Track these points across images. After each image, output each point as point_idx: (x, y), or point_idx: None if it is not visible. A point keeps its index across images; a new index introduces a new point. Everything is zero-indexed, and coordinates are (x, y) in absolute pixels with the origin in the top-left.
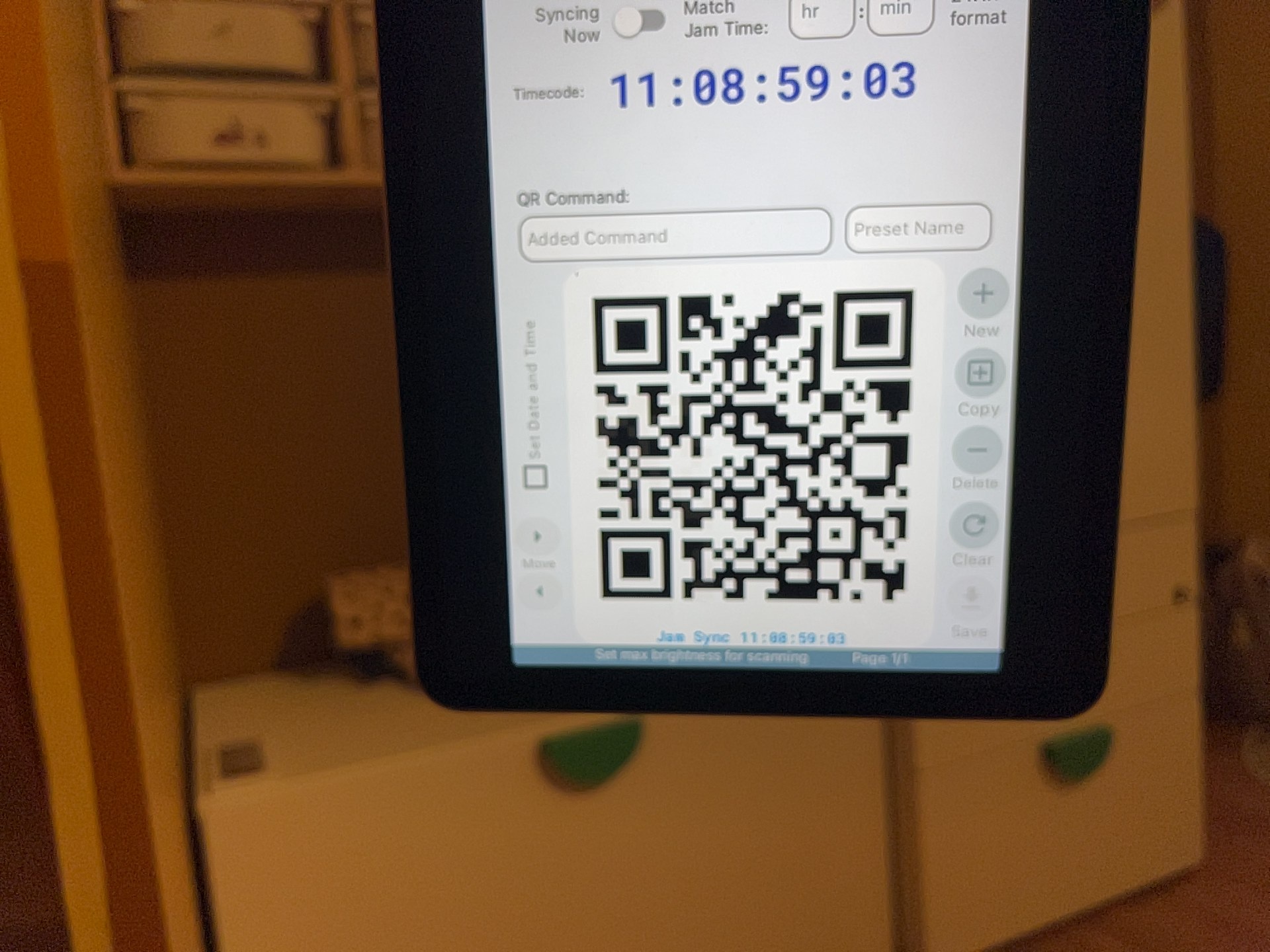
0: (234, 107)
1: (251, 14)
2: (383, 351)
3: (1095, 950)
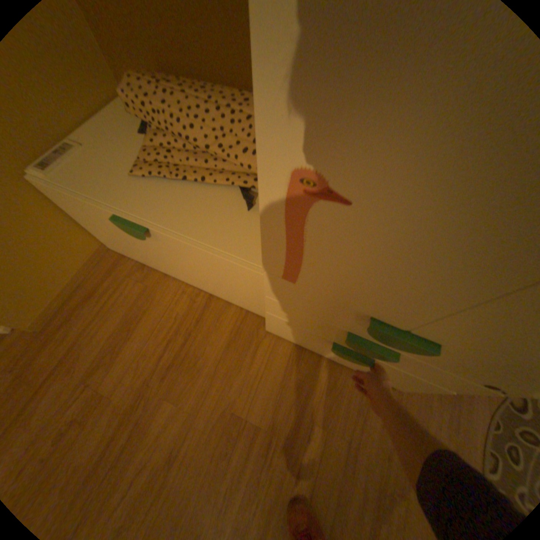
0: None
1: None
2: None
3: (318, 367)
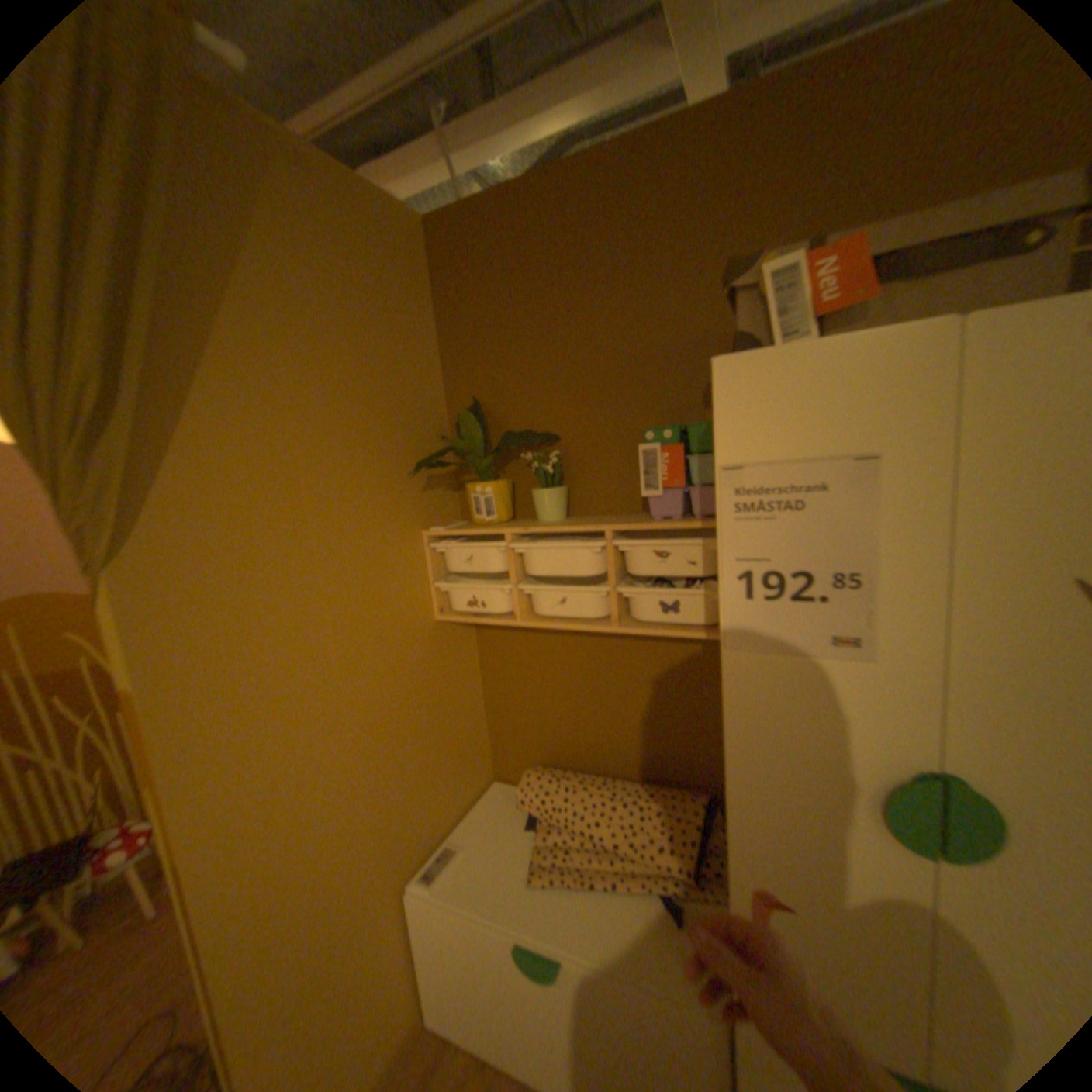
0: (474, 590)
1: (477, 554)
2: (566, 669)
3: None
